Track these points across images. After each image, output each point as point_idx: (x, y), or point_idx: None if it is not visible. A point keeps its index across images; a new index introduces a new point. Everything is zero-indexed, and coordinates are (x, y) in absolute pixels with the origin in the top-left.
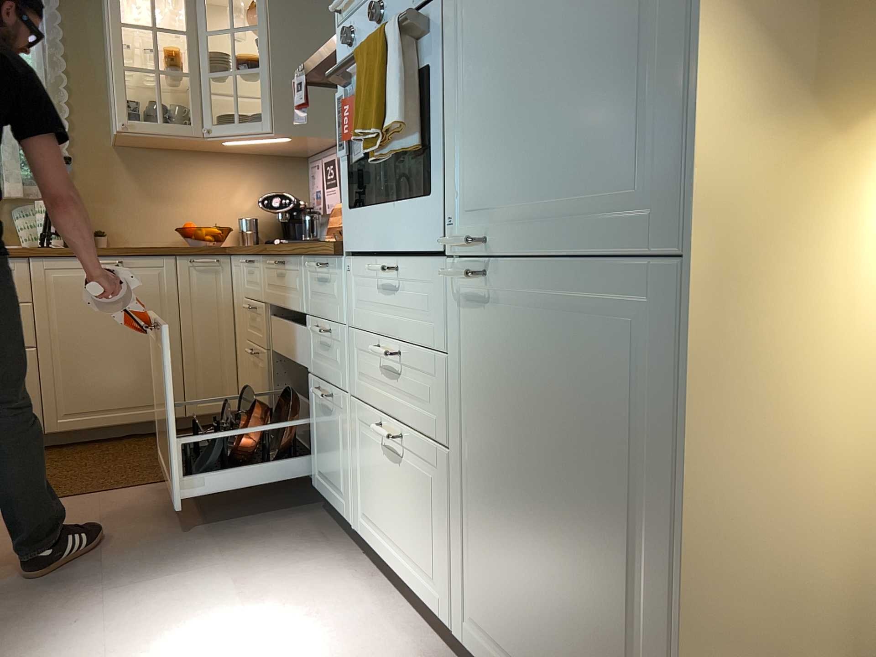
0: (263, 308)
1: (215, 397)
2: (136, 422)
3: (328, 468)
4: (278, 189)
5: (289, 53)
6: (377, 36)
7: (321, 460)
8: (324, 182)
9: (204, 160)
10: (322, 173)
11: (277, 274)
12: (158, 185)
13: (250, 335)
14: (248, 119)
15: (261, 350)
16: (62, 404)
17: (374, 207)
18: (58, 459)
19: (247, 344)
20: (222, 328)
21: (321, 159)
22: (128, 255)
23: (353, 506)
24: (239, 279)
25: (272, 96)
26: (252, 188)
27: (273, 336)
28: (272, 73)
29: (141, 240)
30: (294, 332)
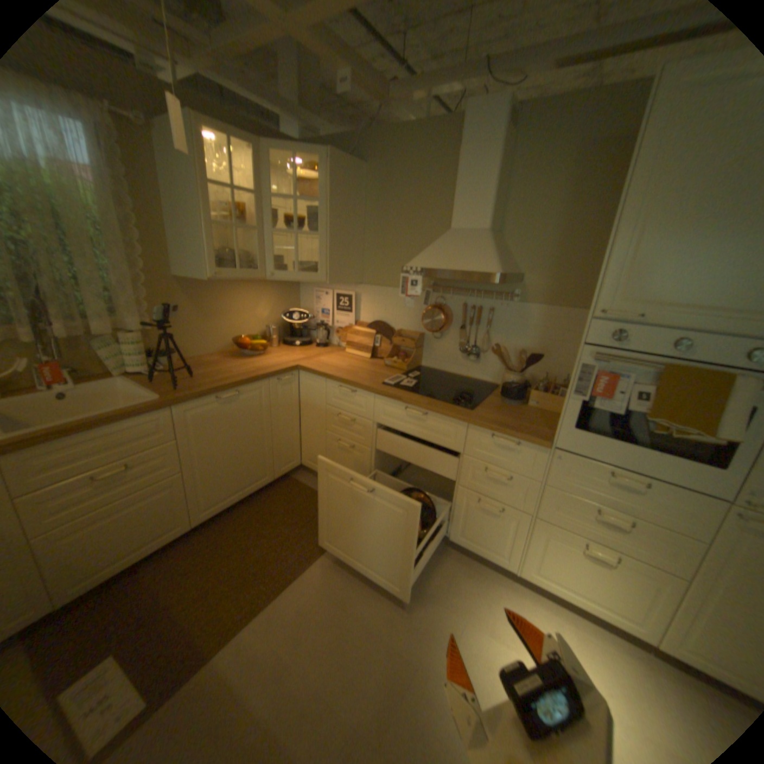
0: (370, 424)
1: (290, 463)
2: (248, 496)
3: (481, 539)
4: (283, 302)
5: (338, 225)
6: (711, 377)
7: (468, 532)
8: (335, 308)
9: (239, 285)
10: (333, 302)
11: (407, 415)
12: (208, 308)
13: (336, 431)
14: (283, 261)
15: (360, 447)
16: (202, 505)
17: (612, 439)
18: (214, 546)
19: (328, 434)
20: (294, 419)
21: (332, 292)
22: (242, 387)
23: (519, 565)
24: (317, 392)
25: (326, 257)
26: (269, 303)
27: (390, 447)
28: (326, 239)
29: (199, 351)
30: (435, 457)
